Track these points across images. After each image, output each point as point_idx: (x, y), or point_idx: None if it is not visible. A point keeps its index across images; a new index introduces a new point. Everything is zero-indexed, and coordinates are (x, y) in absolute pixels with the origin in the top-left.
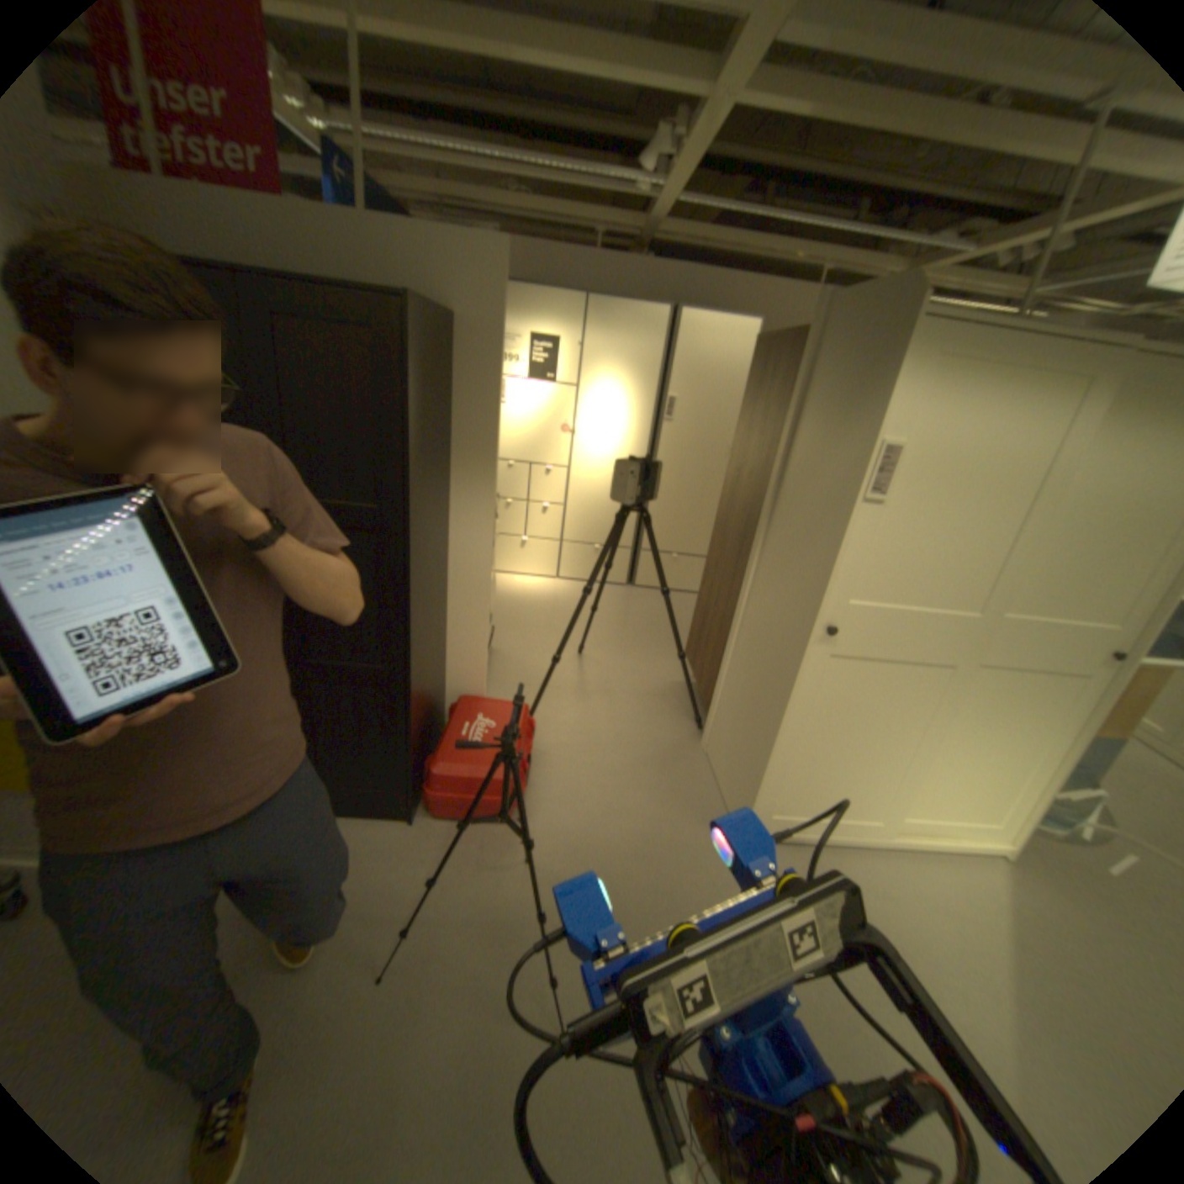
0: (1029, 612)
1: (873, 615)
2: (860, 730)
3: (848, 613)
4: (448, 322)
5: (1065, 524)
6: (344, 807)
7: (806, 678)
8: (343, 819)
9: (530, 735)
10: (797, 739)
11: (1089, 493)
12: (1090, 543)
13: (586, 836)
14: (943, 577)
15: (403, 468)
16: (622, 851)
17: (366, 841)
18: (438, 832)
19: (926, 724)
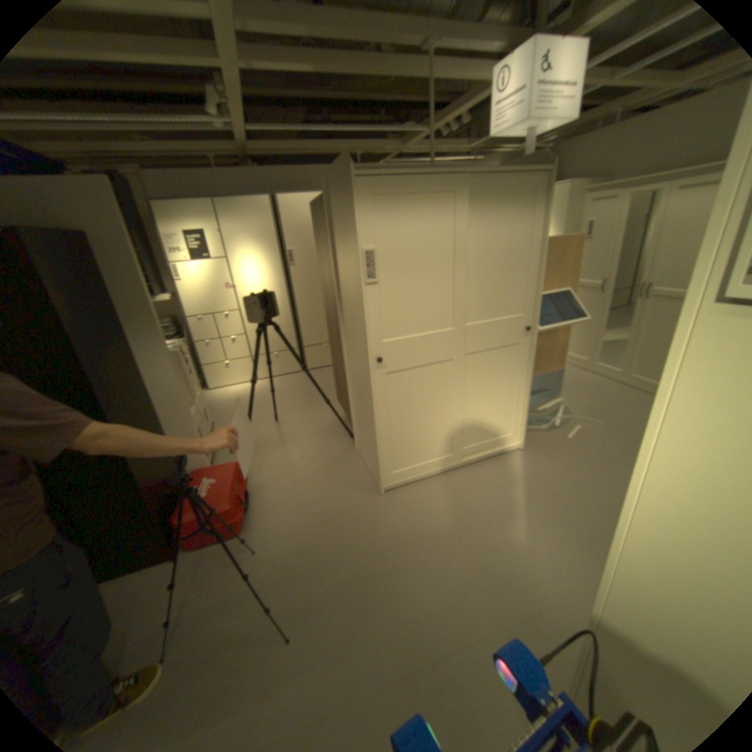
0: (477, 319)
1: (398, 345)
2: (418, 408)
3: (384, 347)
4: (82, 239)
5: (475, 269)
6: (122, 567)
7: (377, 390)
8: (126, 575)
9: (243, 478)
10: (387, 424)
11: (480, 251)
12: (491, 276)
13: (291, 523)
14: (426, 313)
15: (67, 340)
16: (314, 524)
17: (144, 582)
18: (194, 558)
19: (450, 393)
